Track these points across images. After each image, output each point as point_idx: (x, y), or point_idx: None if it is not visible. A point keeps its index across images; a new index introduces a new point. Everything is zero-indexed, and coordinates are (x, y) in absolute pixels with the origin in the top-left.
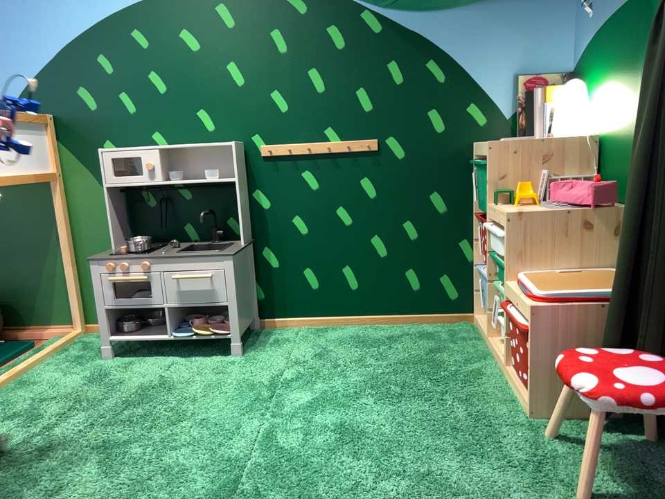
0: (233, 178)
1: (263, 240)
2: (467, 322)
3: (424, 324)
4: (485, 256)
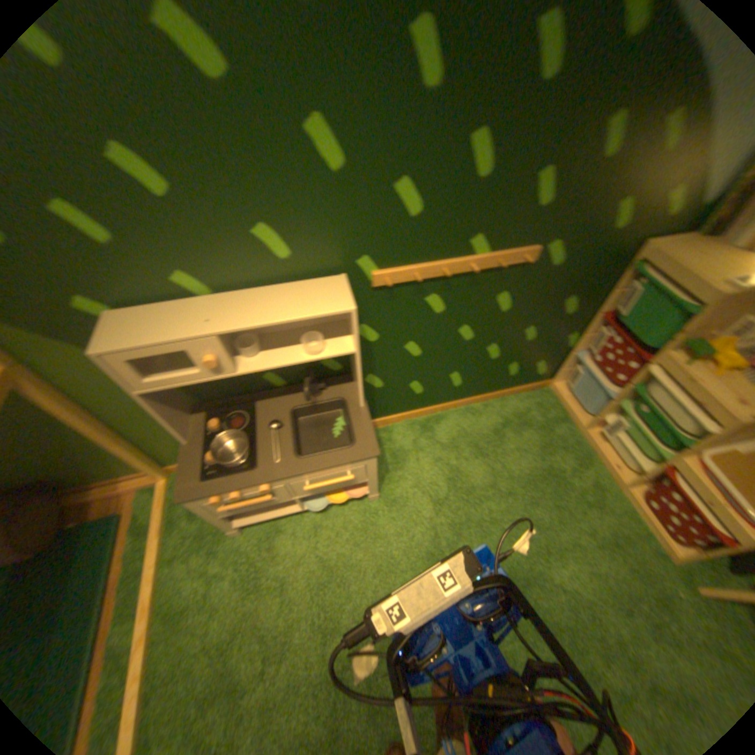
0: (354, 349)
1: (371, 371)
2: (546, 390)
3: (511, 397)
4: (618, 376)
